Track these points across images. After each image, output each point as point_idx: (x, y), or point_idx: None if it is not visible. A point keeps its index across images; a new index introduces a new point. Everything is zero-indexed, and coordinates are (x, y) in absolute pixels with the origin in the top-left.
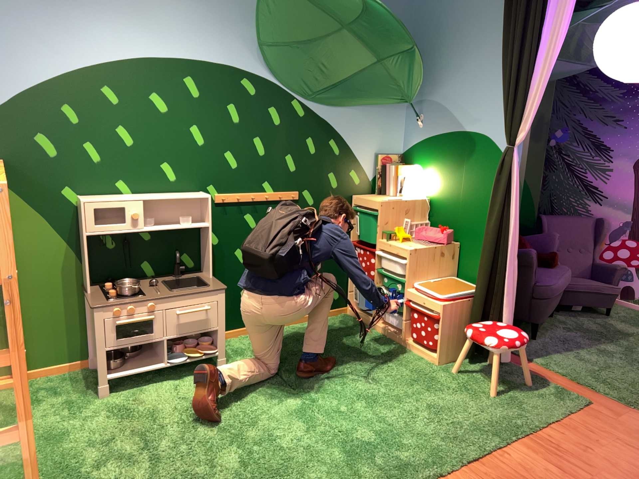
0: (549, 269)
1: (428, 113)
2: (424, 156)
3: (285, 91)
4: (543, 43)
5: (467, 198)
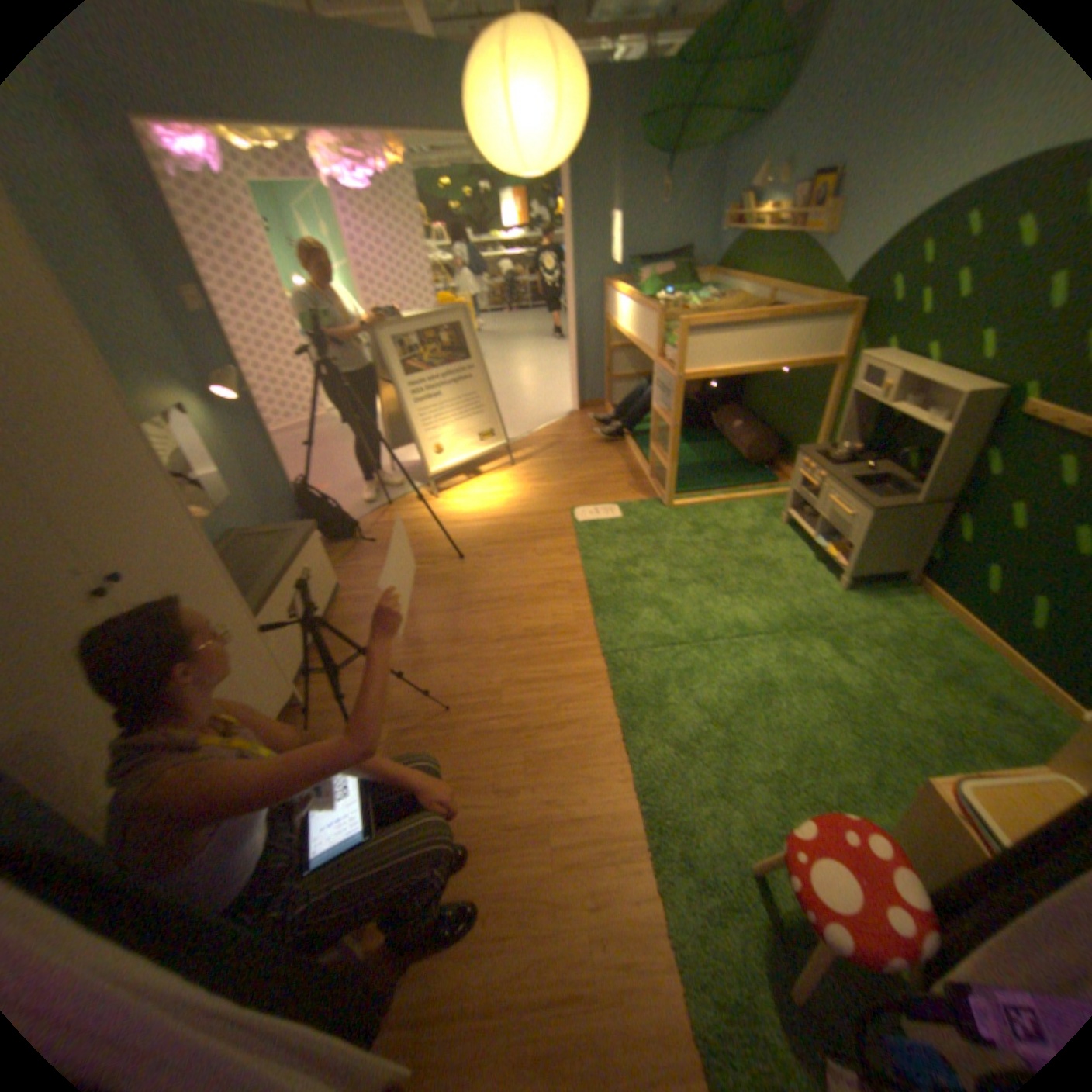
0: None
1: None
2: None
3: None
4: None
5: None
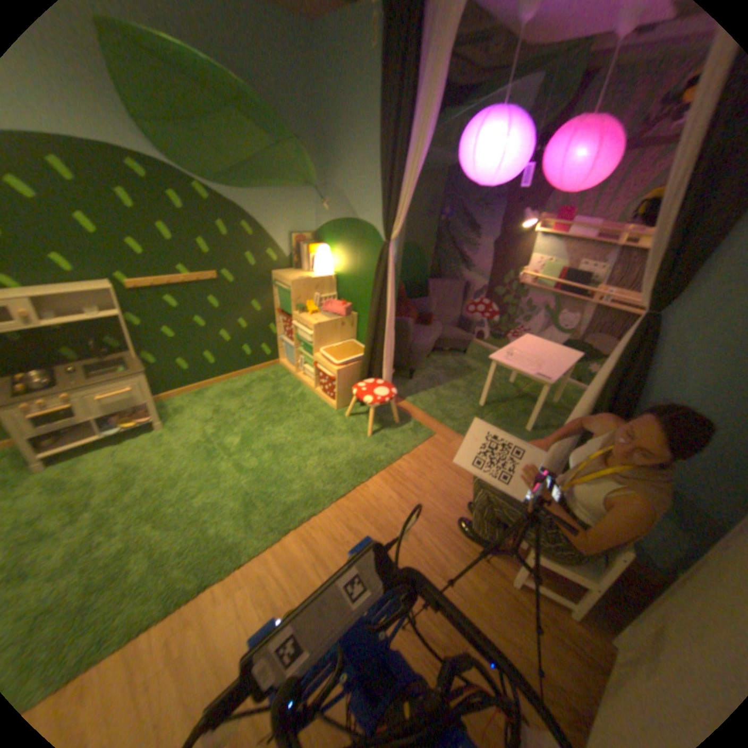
0: (429, 329)
1: (333, 196)
2: (332, 237)
3: (179, 170)
4: (417, 139)
5: (363, 280)
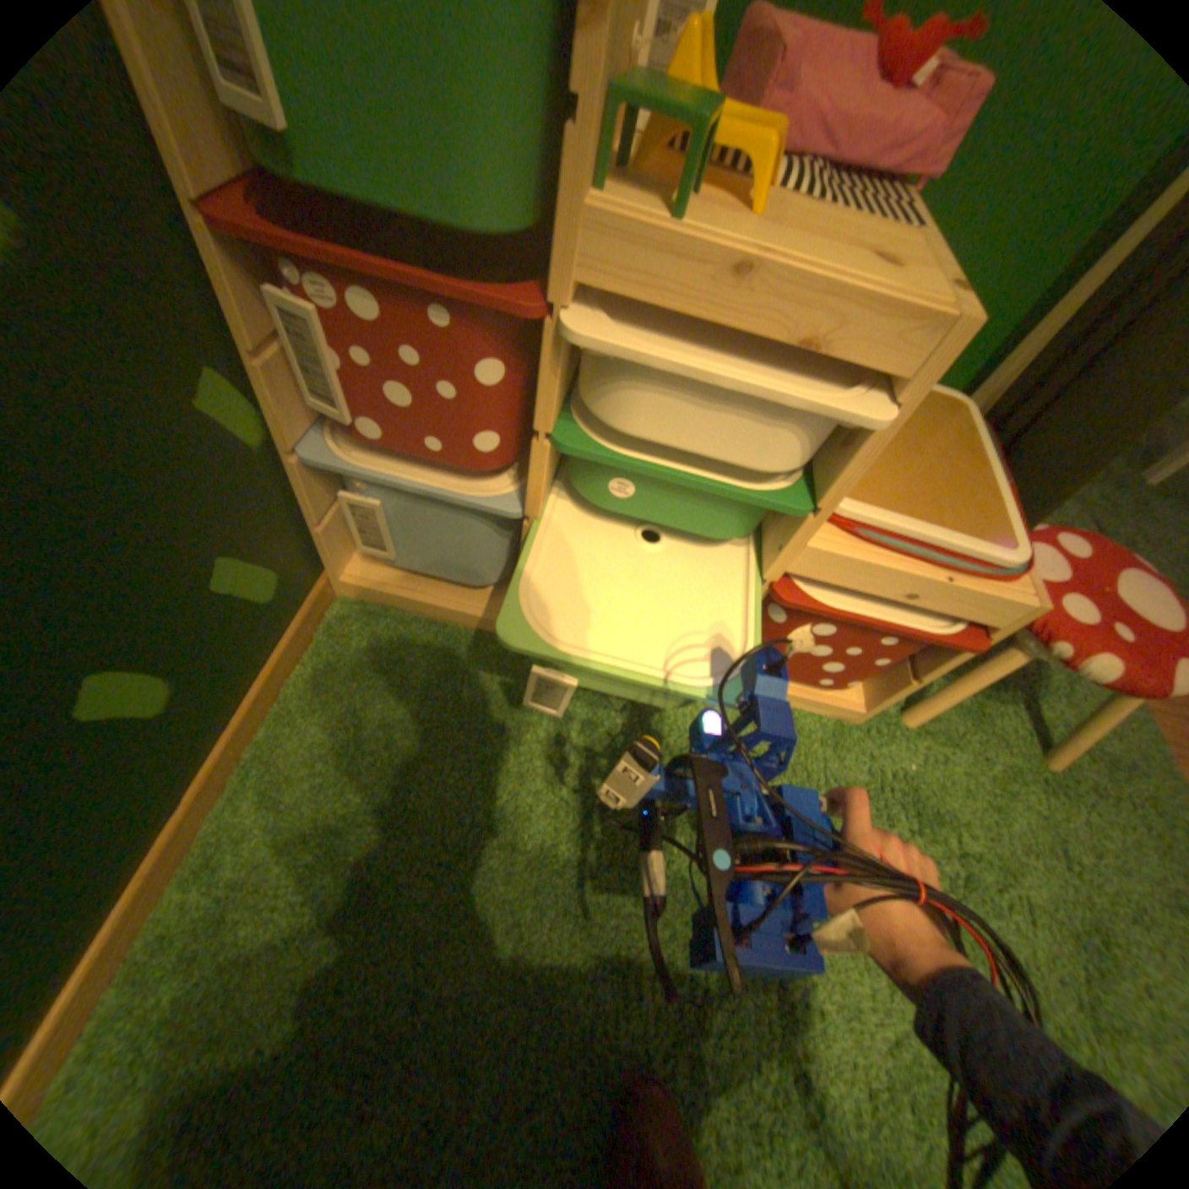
0: None
1: None
2: None
3: None
4: None
5: None
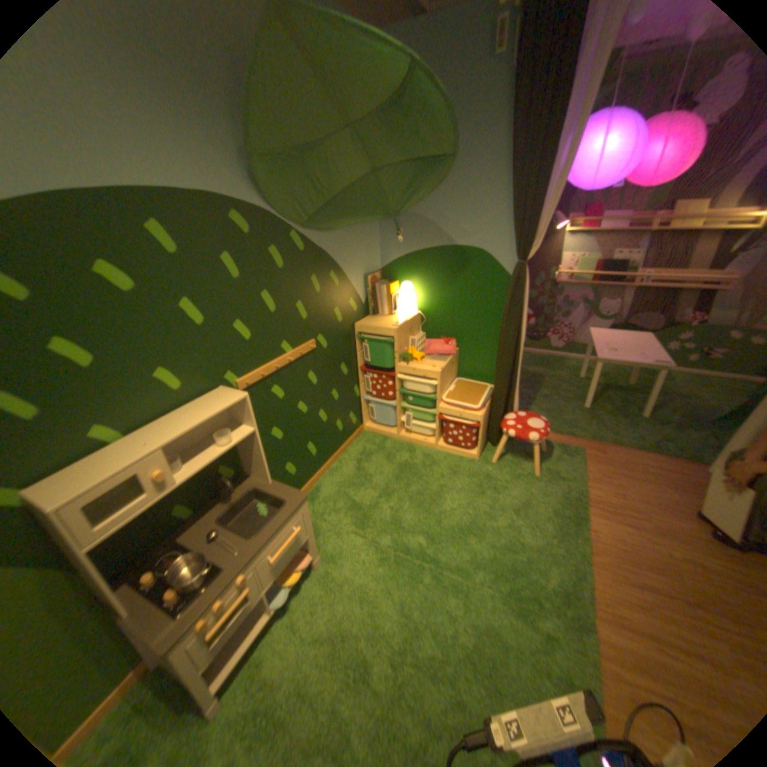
0: None
1: (412, 224)
2: (412, 270)
3: (280, 217)
4: (570, 147)
5: (467, 309)
